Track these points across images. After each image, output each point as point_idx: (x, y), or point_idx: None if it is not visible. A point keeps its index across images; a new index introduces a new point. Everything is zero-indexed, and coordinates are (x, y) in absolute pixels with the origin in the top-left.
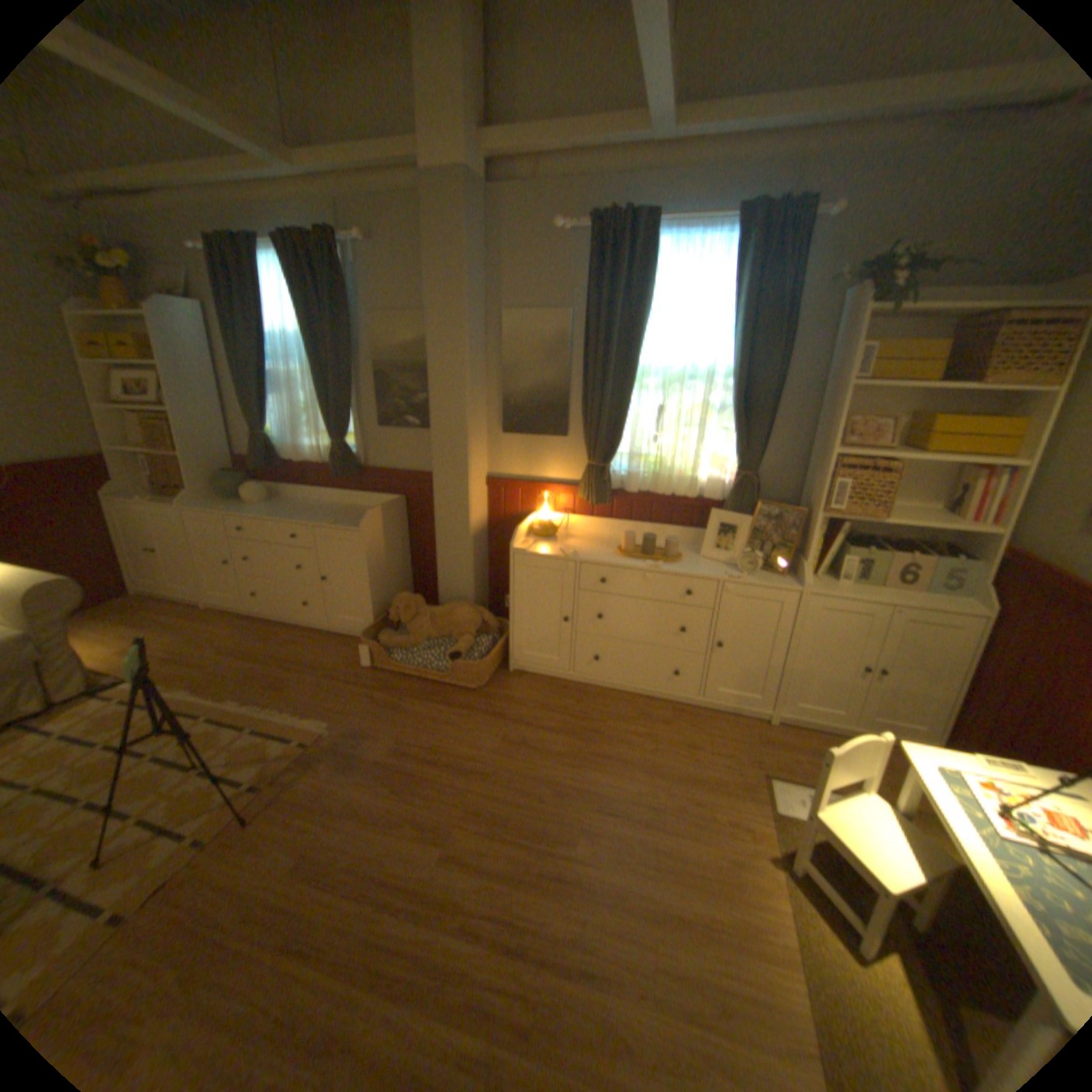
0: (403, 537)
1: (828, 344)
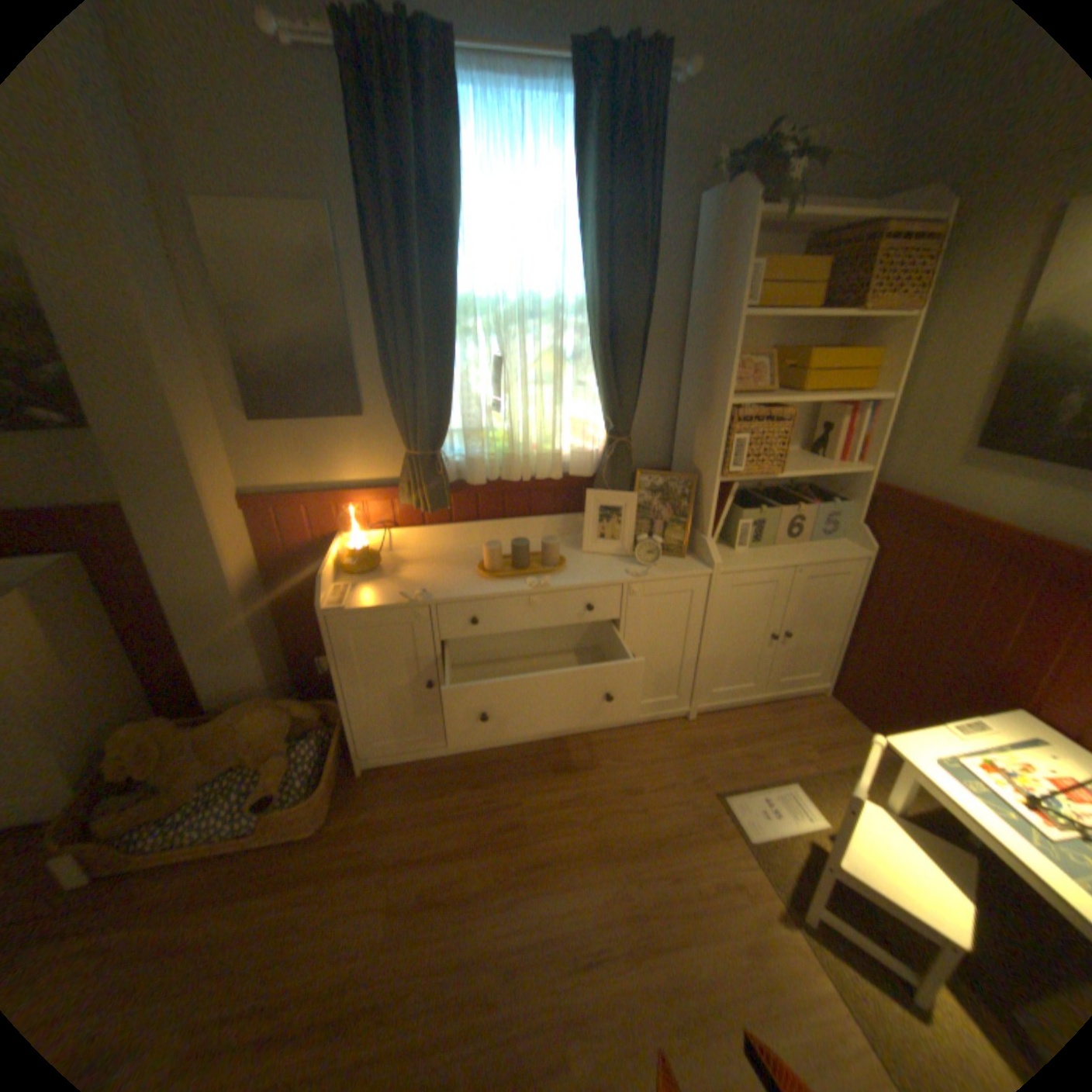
0: (95, 622)
1: (685, 266)
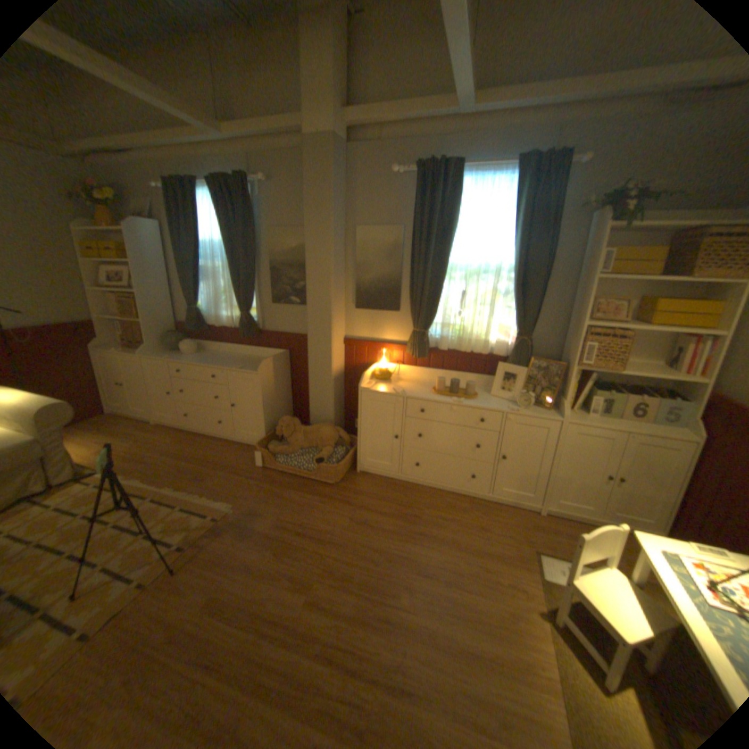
0: (287, 378)
1: (581, 249)
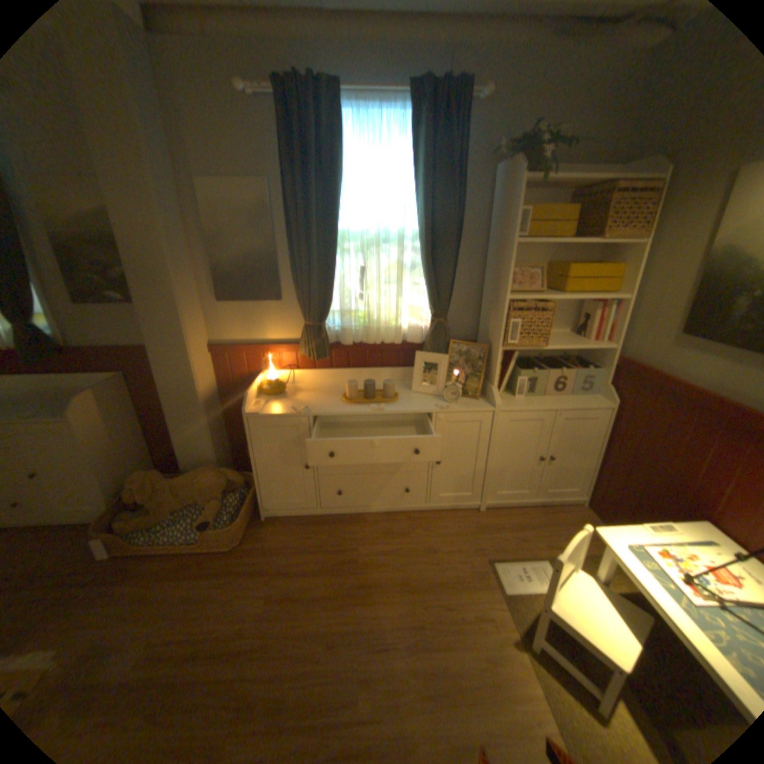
0: (128, 413)
1: (487, 210)
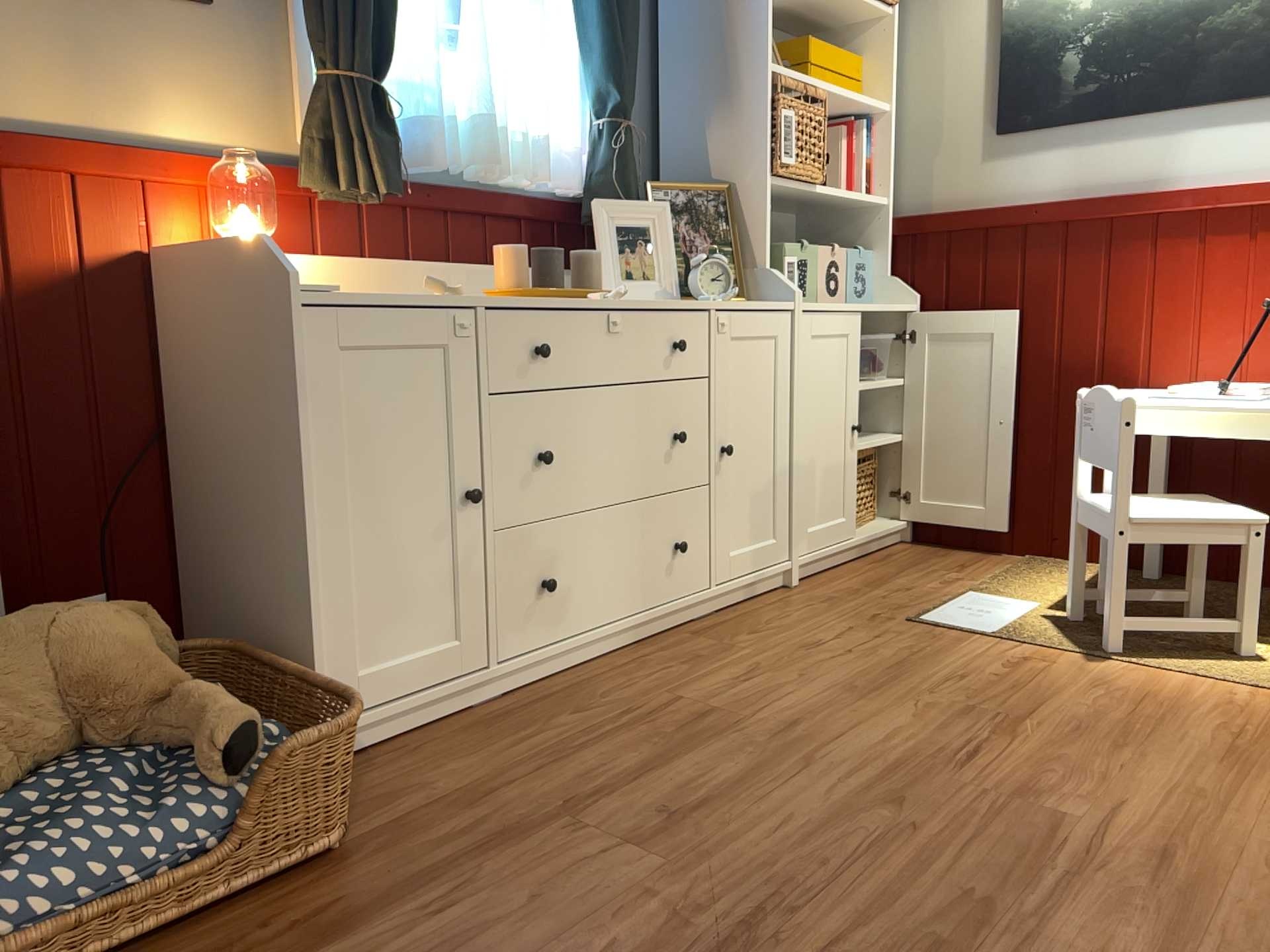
0: None
1: None
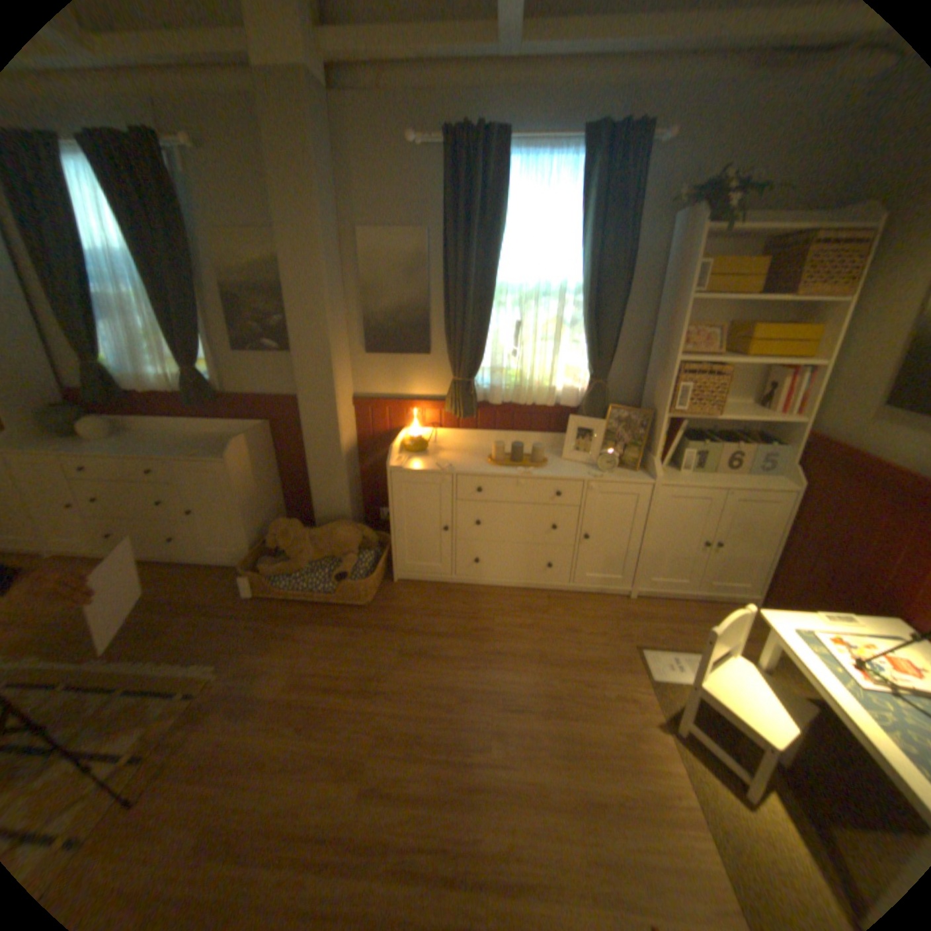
0: (270, 462)
1: (661, 262)
